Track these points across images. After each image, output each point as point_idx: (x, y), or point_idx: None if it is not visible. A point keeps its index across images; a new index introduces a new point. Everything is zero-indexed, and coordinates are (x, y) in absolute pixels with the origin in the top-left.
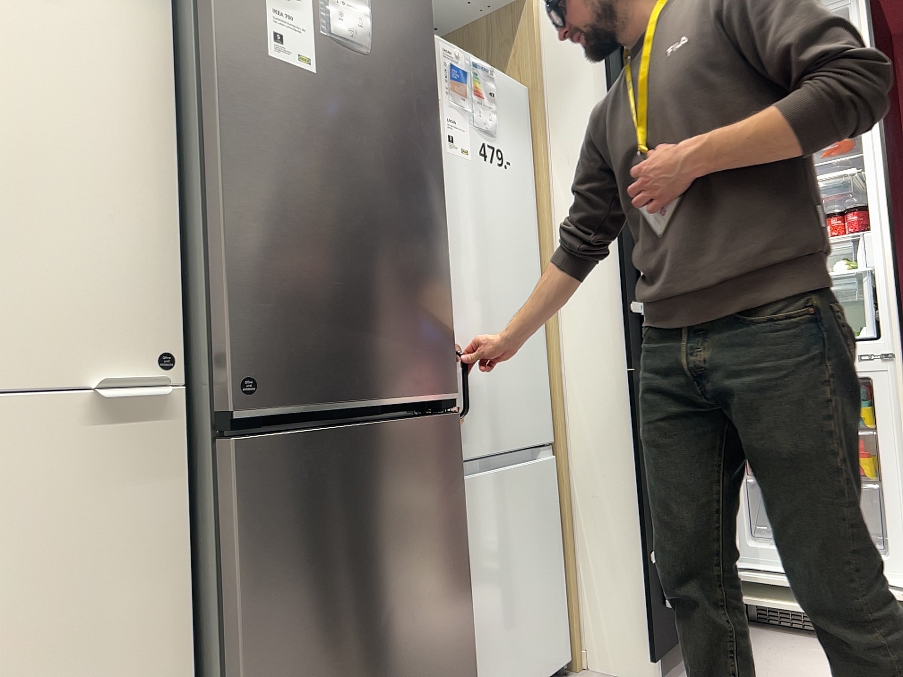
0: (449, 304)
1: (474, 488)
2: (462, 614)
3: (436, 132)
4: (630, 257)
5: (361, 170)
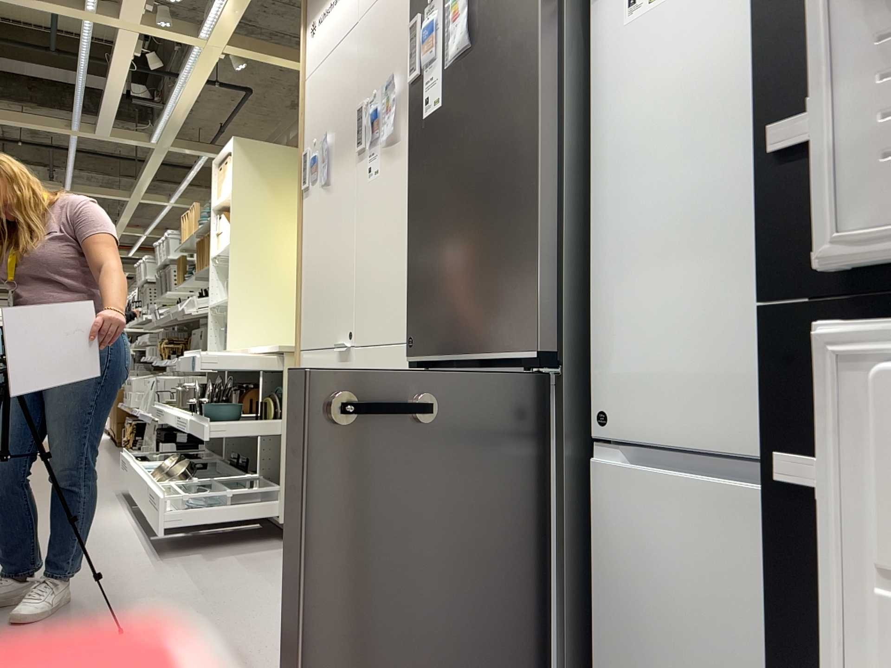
0: (537, 251)
1: (644, 489)
2: (532, 601)
3: (534, 55)
4: (797, 4)
5: (464, 158)
